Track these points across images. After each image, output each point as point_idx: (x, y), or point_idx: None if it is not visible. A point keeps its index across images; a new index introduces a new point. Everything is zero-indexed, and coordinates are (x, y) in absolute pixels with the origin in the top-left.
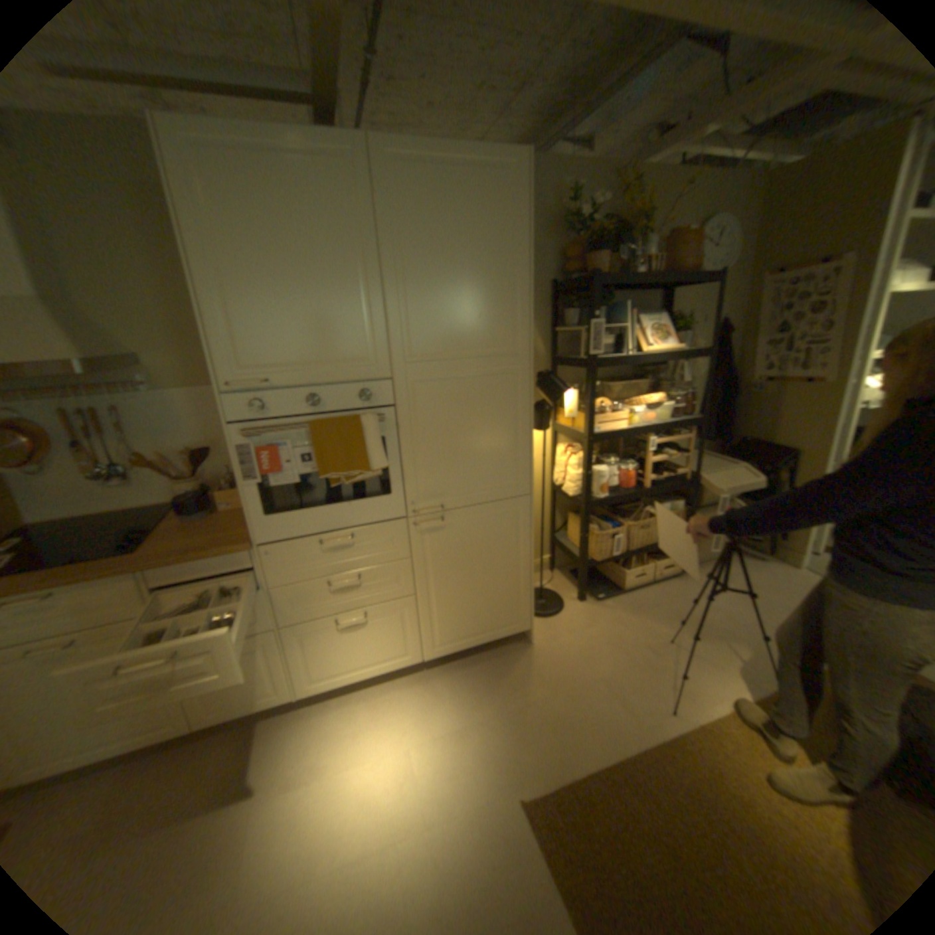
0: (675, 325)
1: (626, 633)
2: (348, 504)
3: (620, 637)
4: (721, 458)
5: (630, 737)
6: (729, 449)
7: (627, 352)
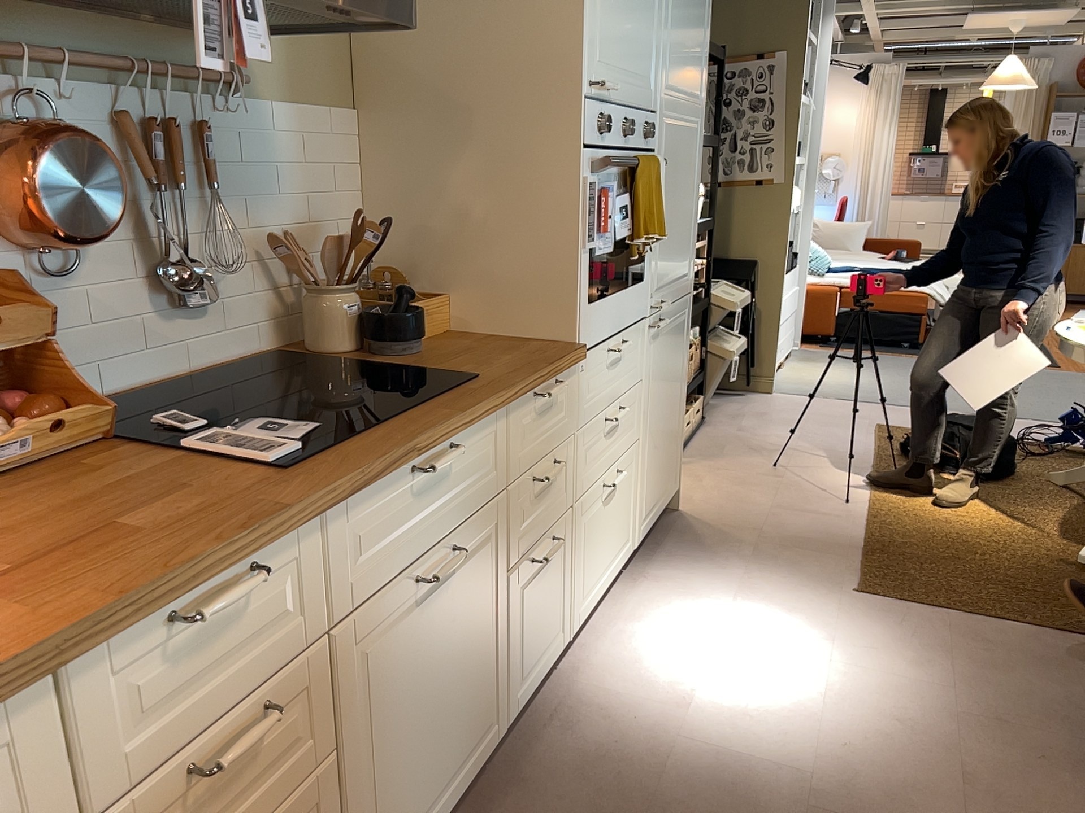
0: None
1: (733, 472)
2: (626, 291)
3: (733, 476)
4: None
5: (843, 525)
6: None
7: None
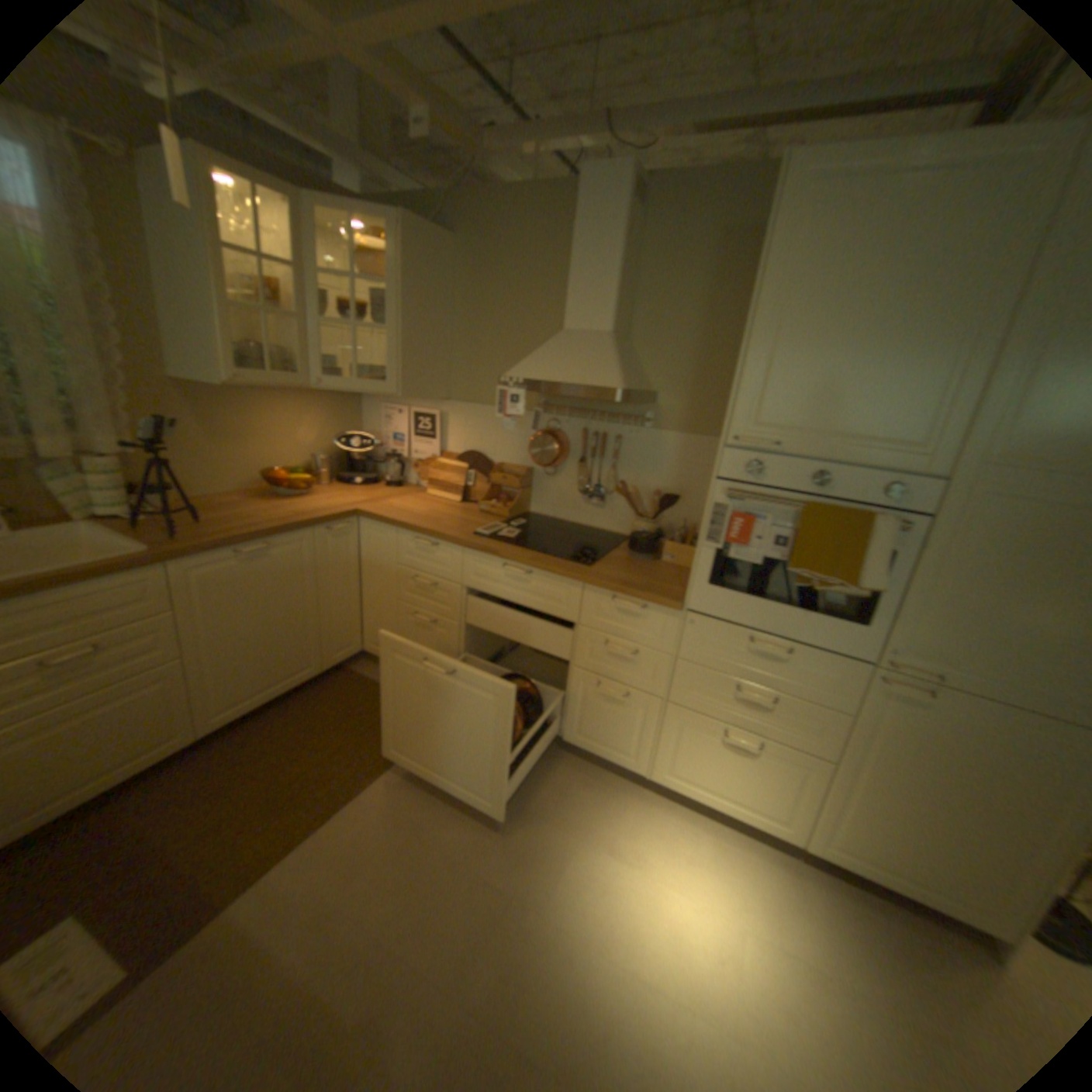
0: None
1: None
2: (802, 612)
3: None
4: None
5: None
6: None
7: None
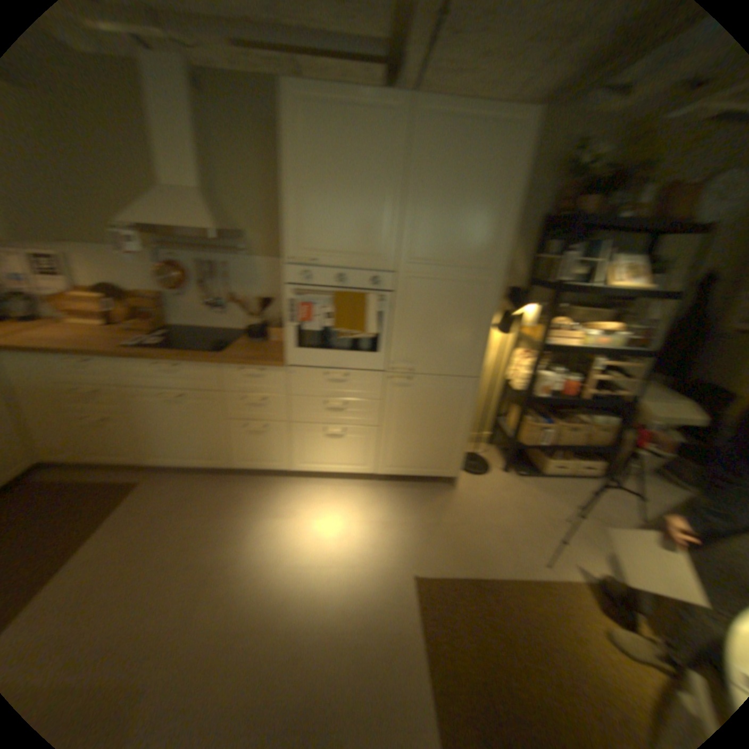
0: (650, 267)
1: (534, 504)
2: (350, 352)
3: (528, 505)
4: (669, 392)
5: (509, 569)
6: (683, 387)
7: (596, 283)
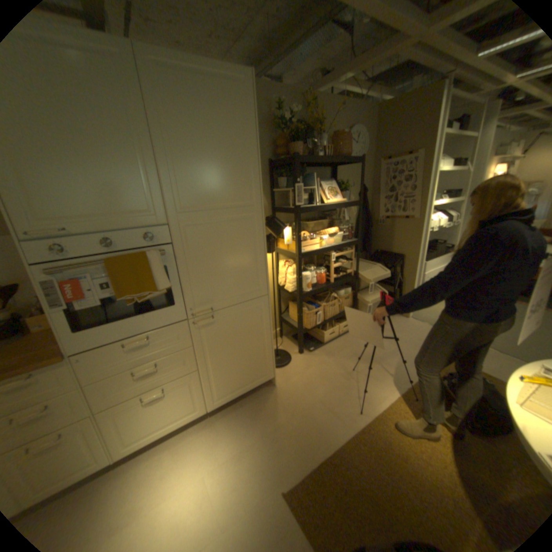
0: (339, 187)
1: (328, 369)
2: (141, 316)
3: (325, 372)
4: (366, 262)
5: (339, 433)
6: (368, 256)
7: (315, 203)
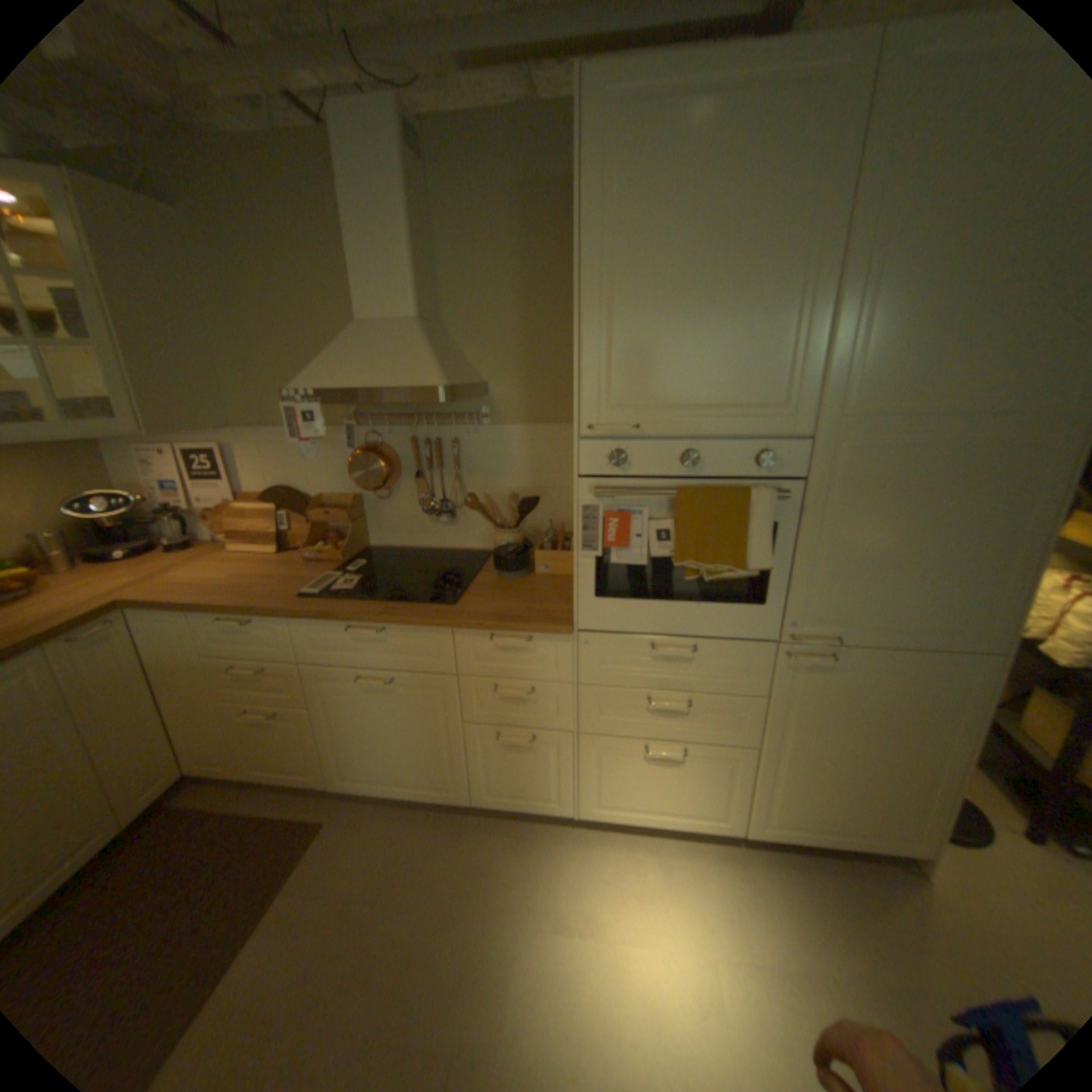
0: None
1: None
2: (699, 604)
3: None
4: None
5: None
6: None
7: None
